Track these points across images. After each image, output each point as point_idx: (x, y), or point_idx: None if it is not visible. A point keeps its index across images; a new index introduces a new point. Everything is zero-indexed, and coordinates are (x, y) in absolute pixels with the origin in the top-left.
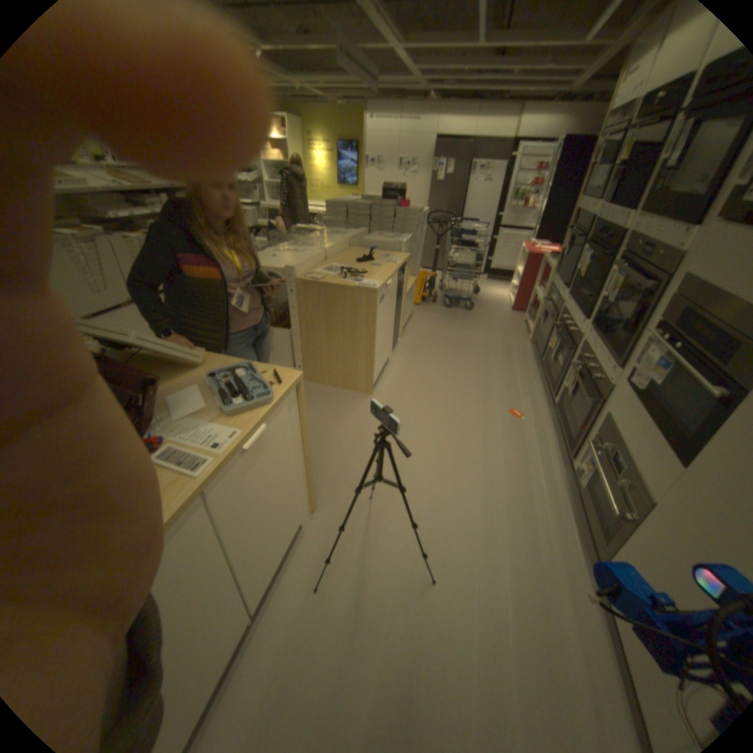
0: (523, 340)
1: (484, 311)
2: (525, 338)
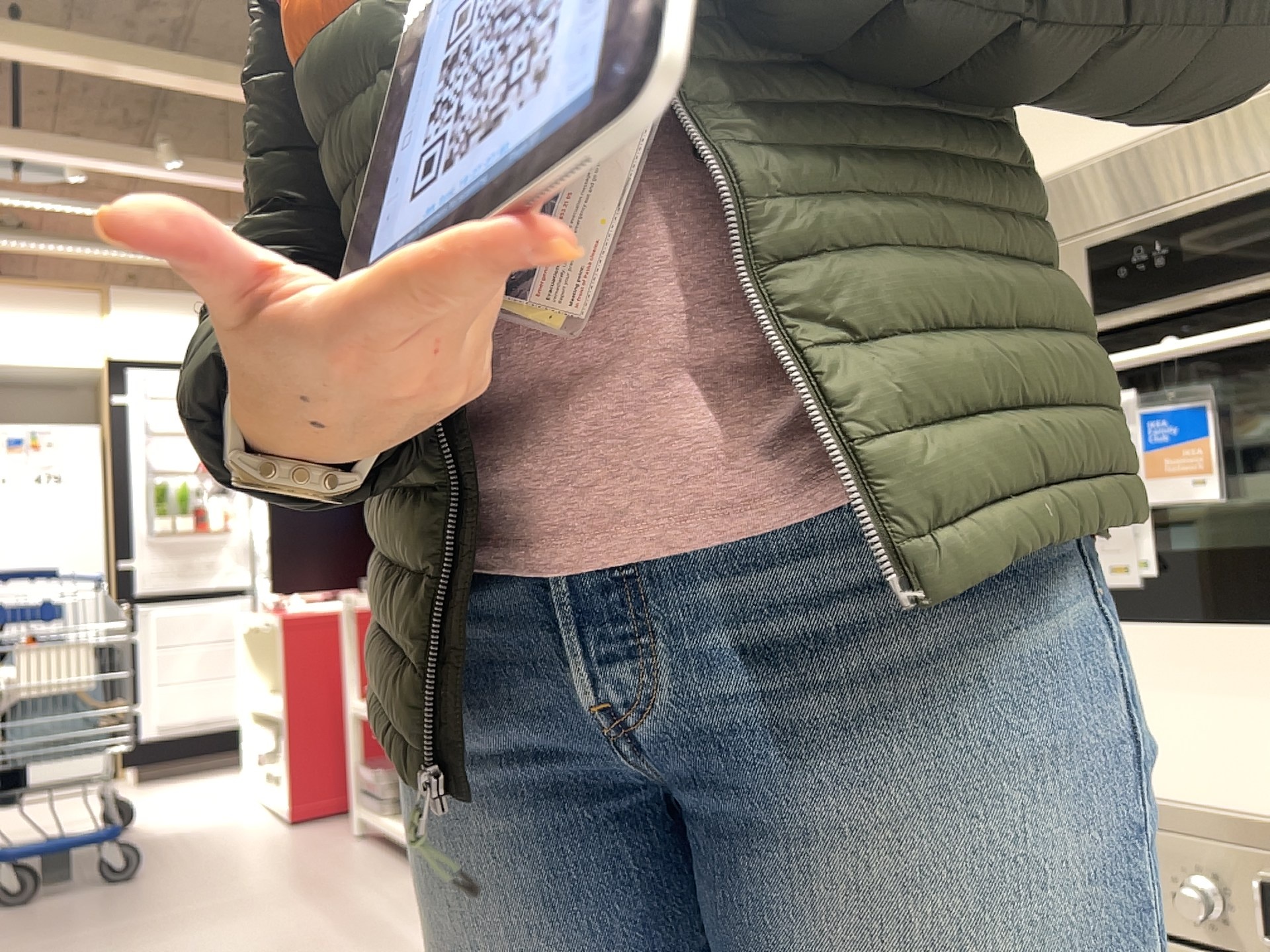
0: (397, 878)
1: (186, 855)
2: (396, 868)
